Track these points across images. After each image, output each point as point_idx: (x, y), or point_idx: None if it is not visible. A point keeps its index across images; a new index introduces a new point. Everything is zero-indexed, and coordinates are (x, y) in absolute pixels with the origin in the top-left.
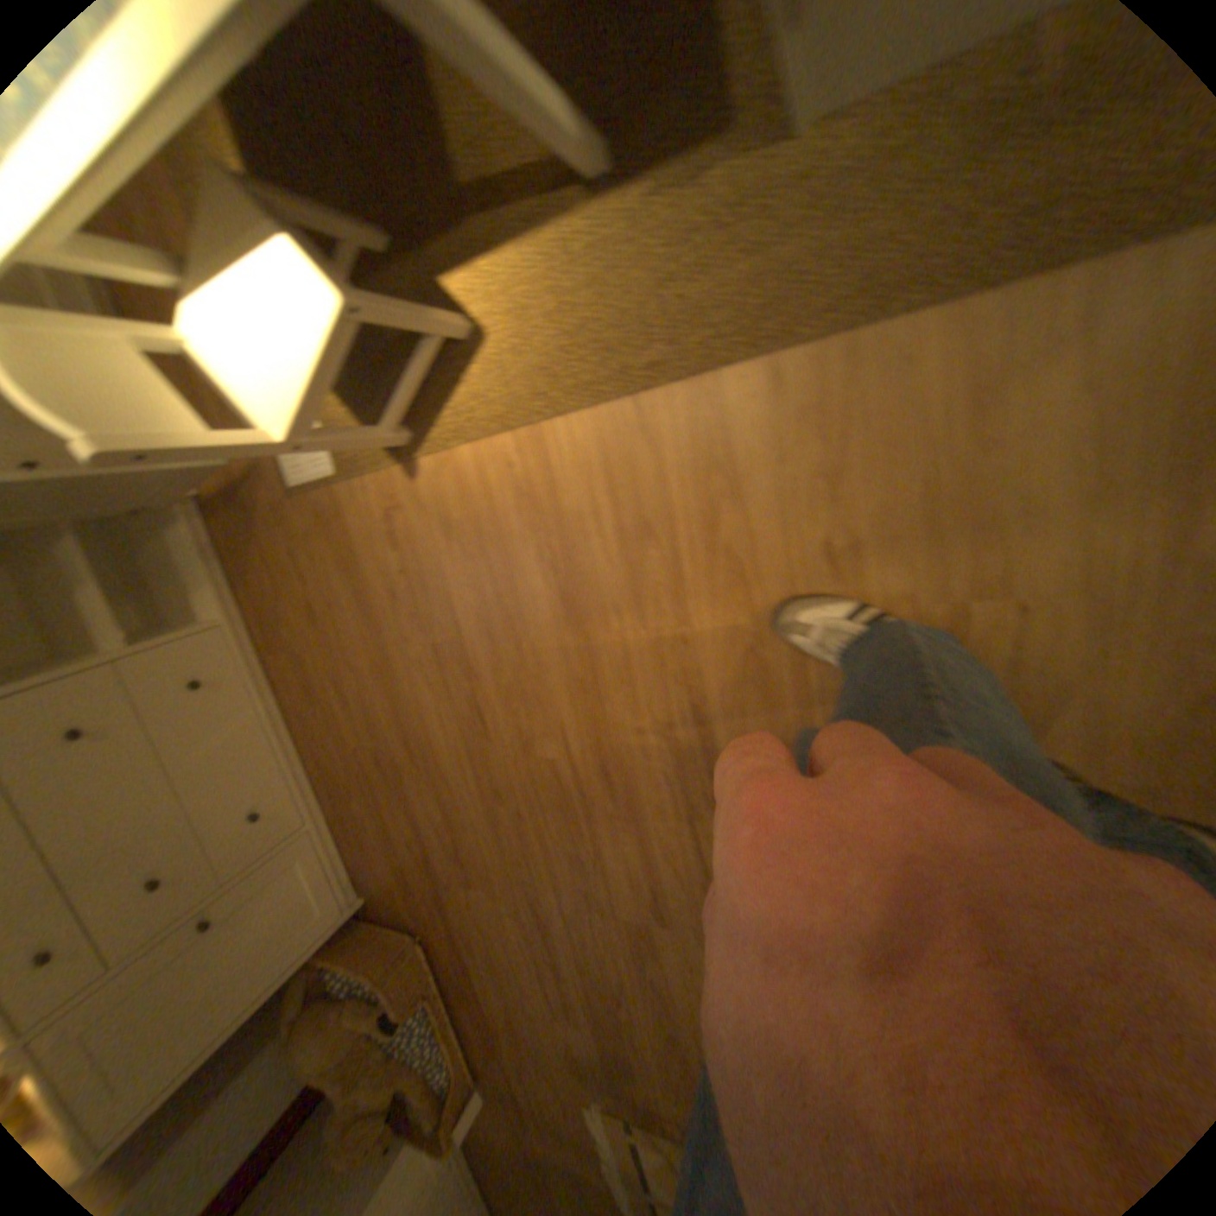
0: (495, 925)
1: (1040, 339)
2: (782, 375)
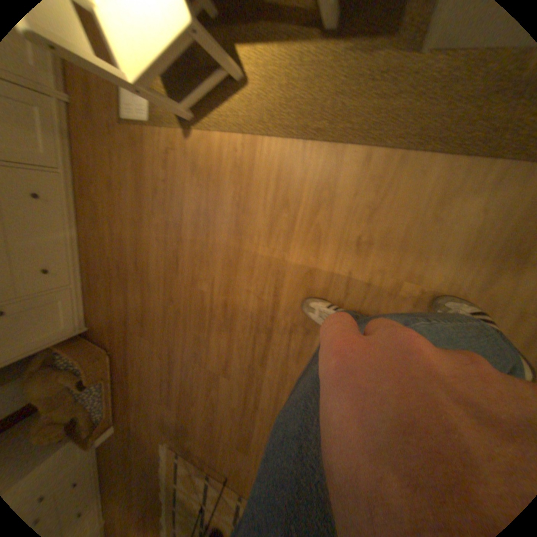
0: (148, 357)
1: (475, 185)
2: (371, 159)
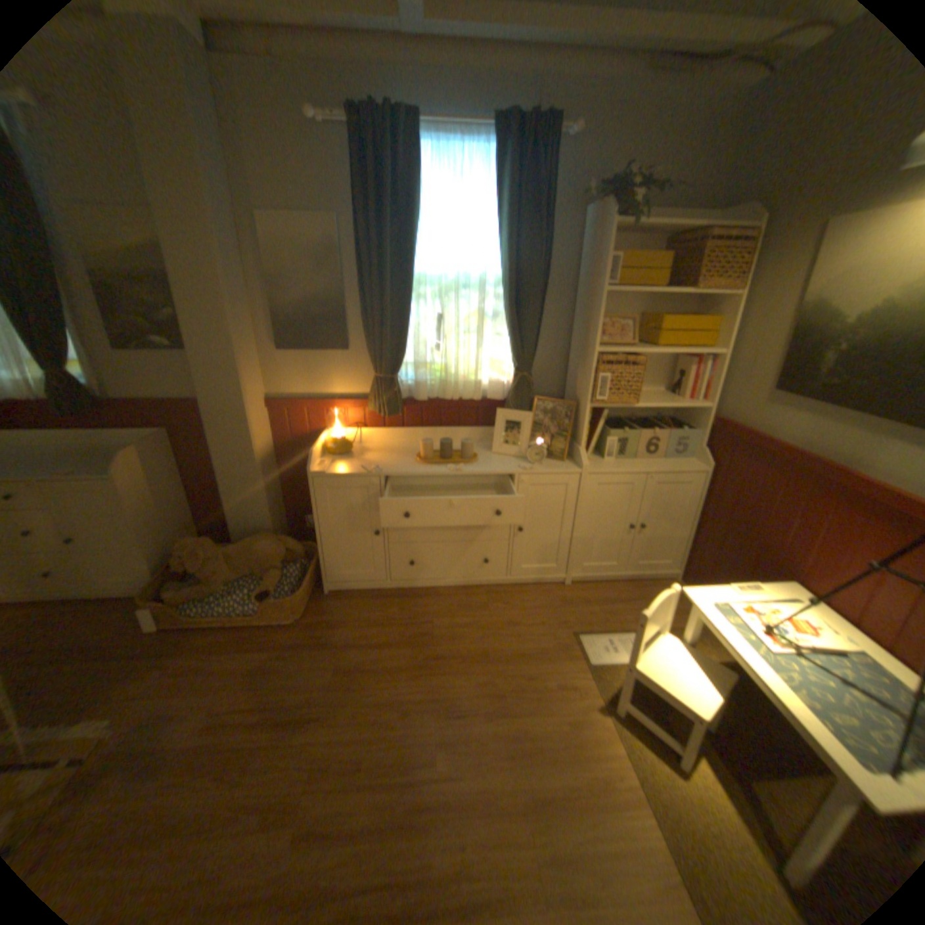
0: (300, 694)
1: None
2: None
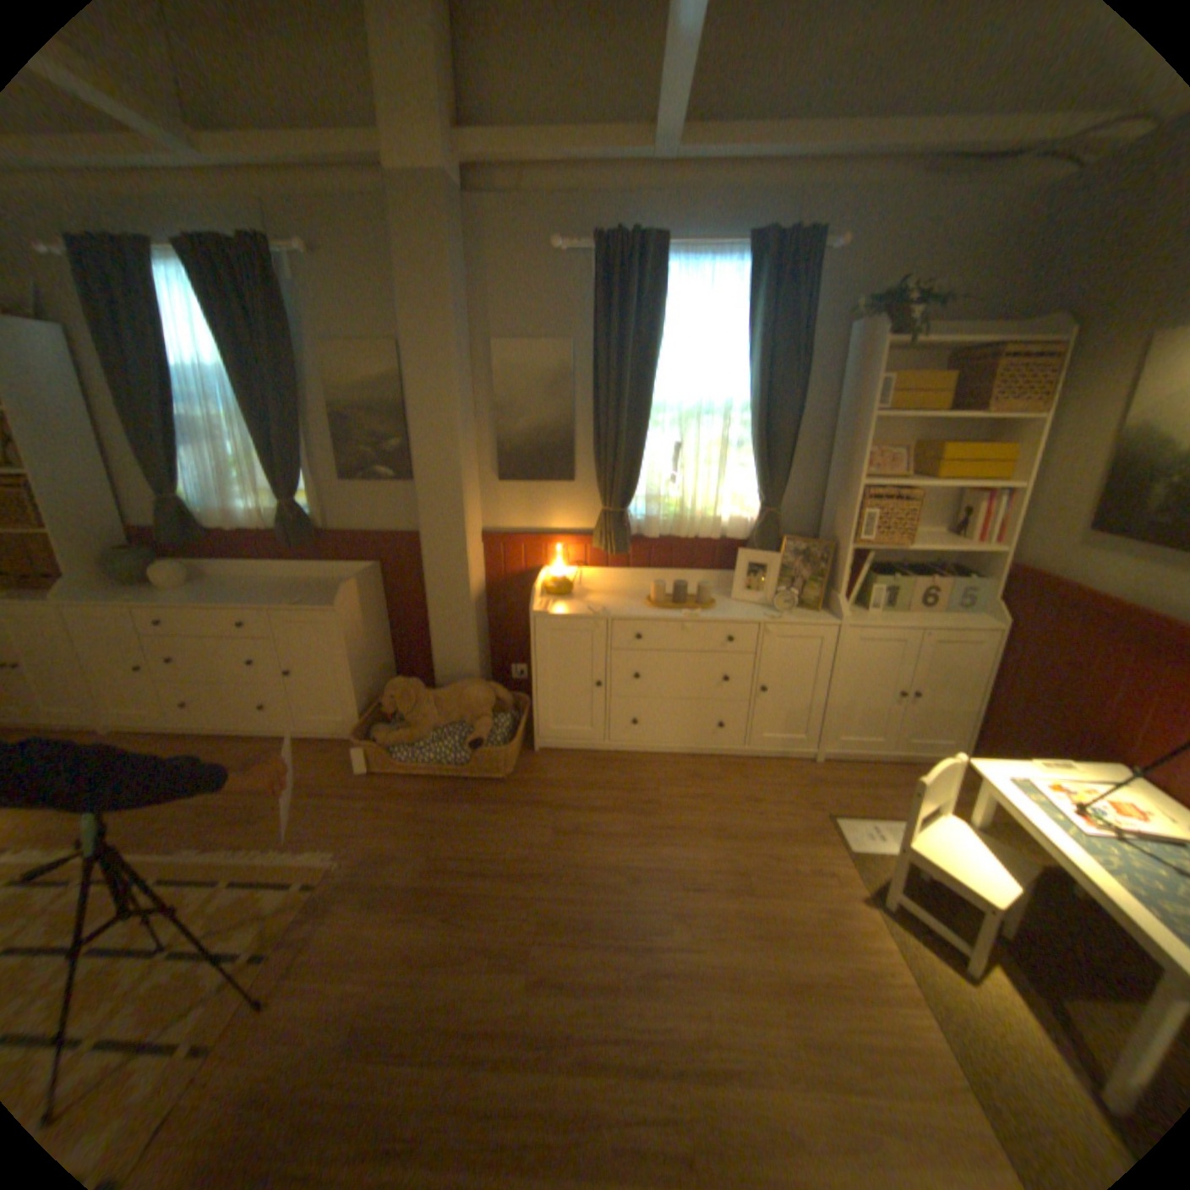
0: (519, 848)
1: None
2: None
